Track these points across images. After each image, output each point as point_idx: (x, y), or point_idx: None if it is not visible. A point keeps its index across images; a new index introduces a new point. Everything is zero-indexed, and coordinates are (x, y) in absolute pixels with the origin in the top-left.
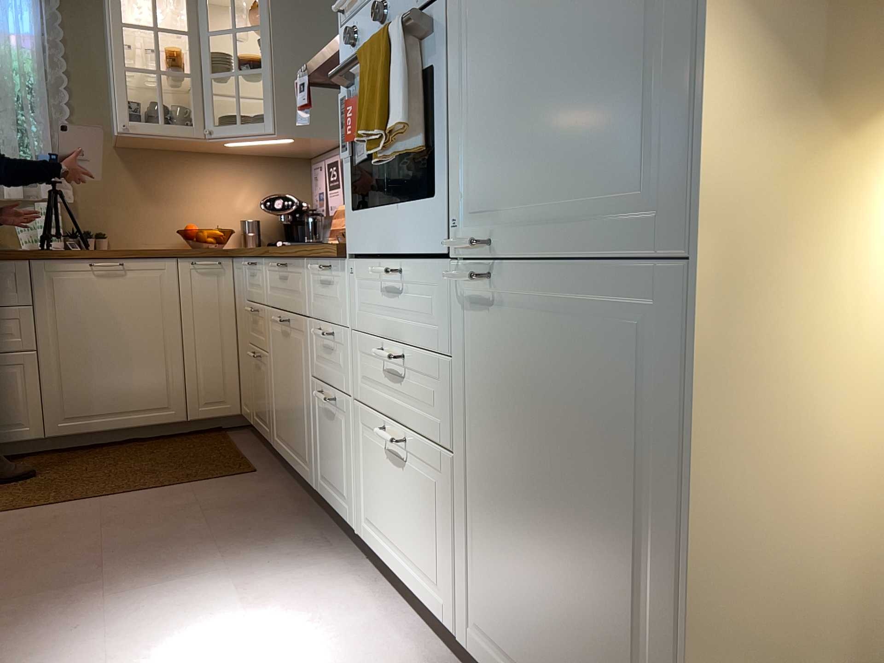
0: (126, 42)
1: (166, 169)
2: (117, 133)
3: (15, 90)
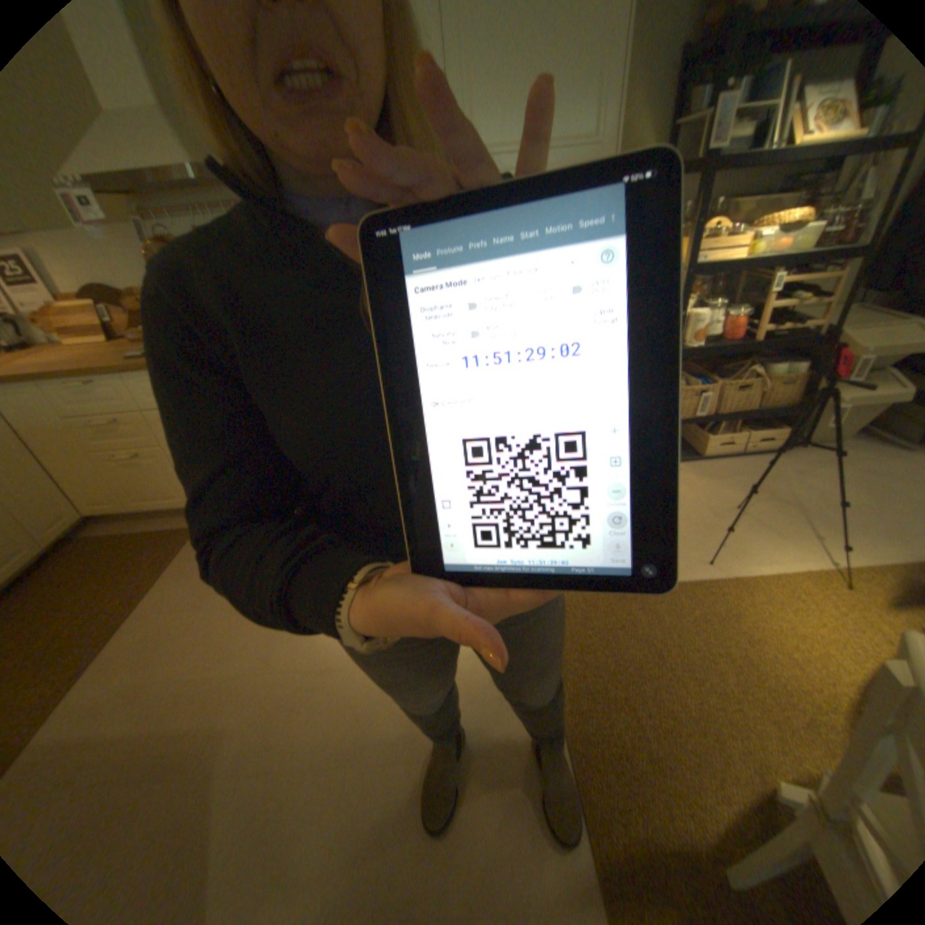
0: None
1: None
2: None
3: None
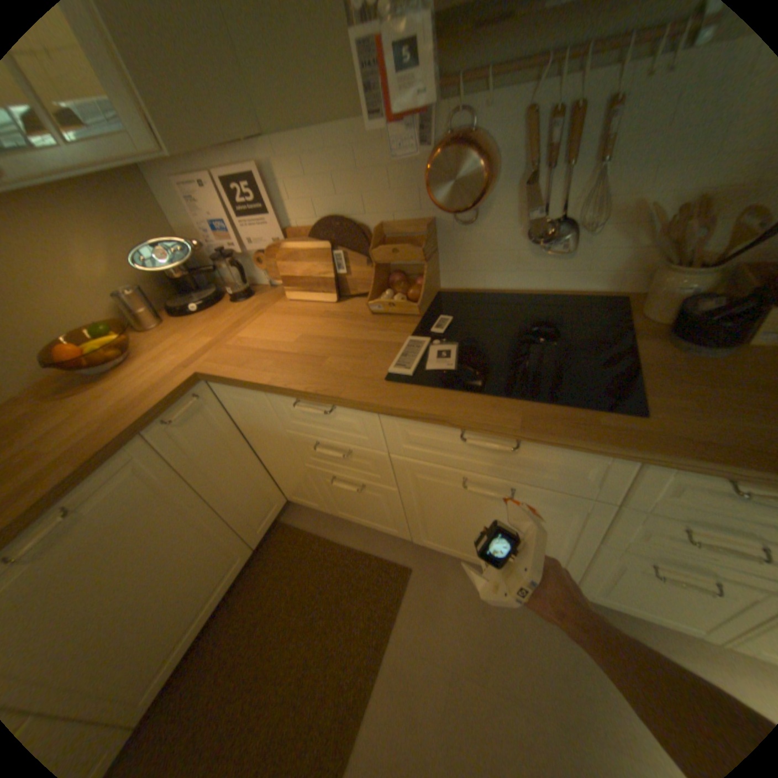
0: None
1: None
2: None
3: None
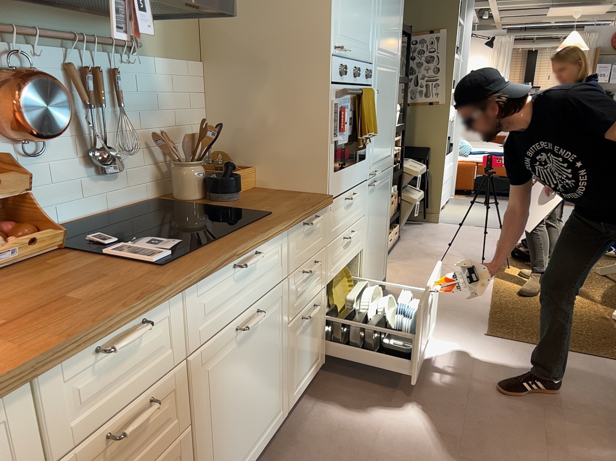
0: None
1: None
2: None
3: None
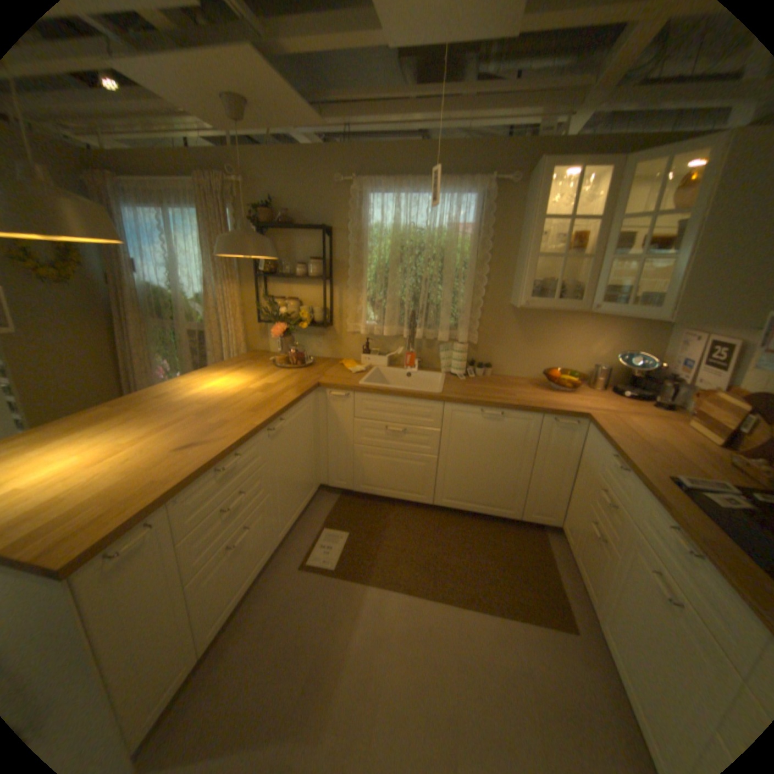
0: (544, 231)
1: (545, 320)
2: (520, 306)
3: (456, 265)
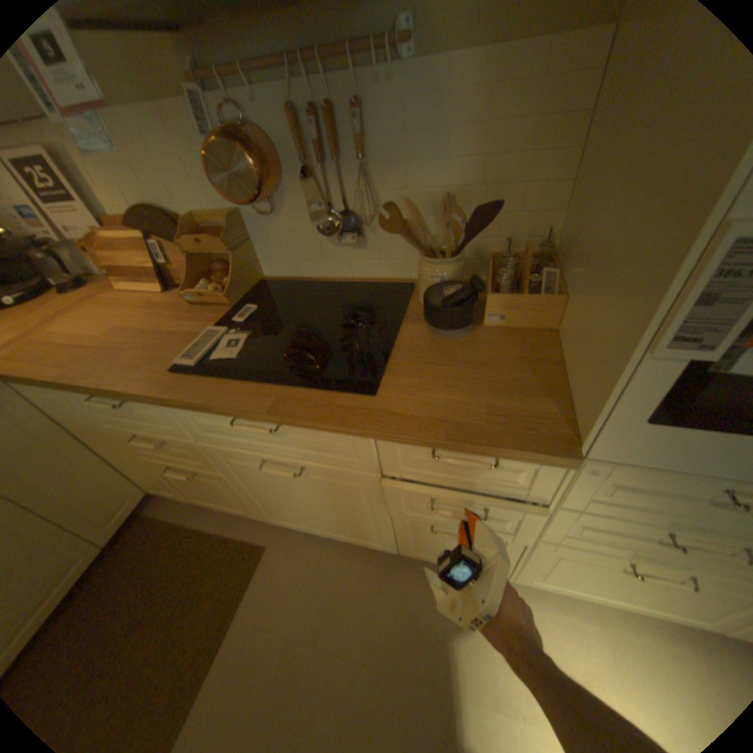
0: None
1: None
2: None
3: None
